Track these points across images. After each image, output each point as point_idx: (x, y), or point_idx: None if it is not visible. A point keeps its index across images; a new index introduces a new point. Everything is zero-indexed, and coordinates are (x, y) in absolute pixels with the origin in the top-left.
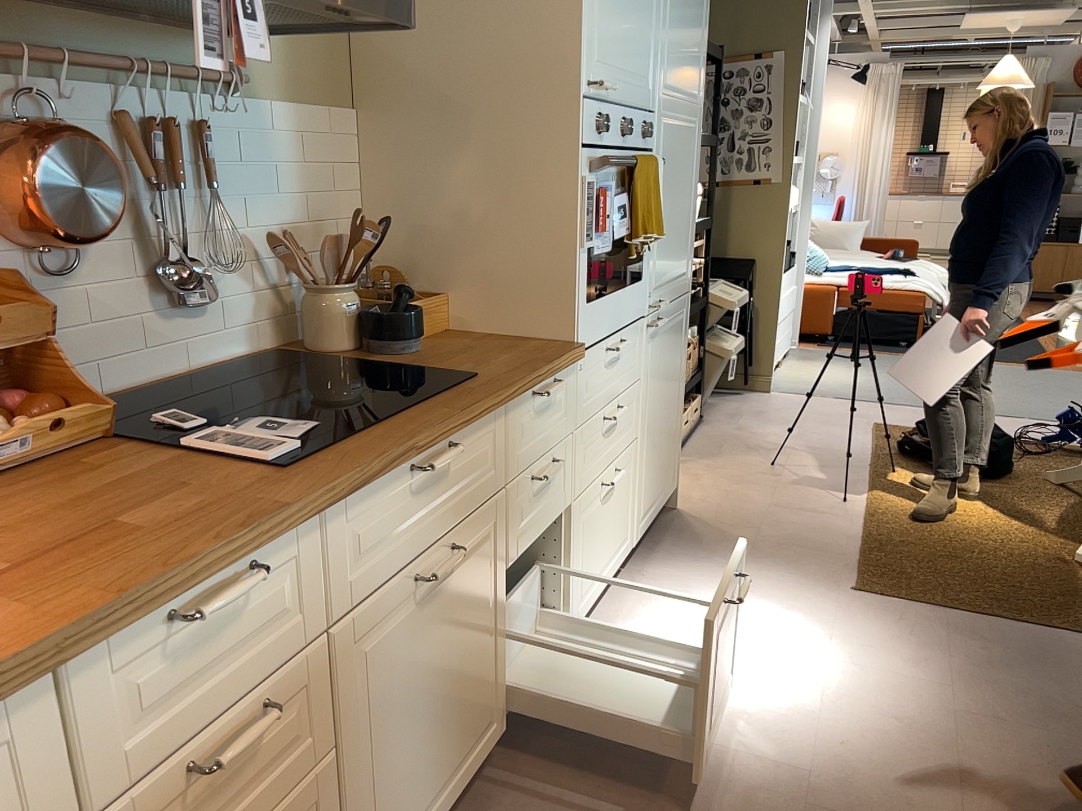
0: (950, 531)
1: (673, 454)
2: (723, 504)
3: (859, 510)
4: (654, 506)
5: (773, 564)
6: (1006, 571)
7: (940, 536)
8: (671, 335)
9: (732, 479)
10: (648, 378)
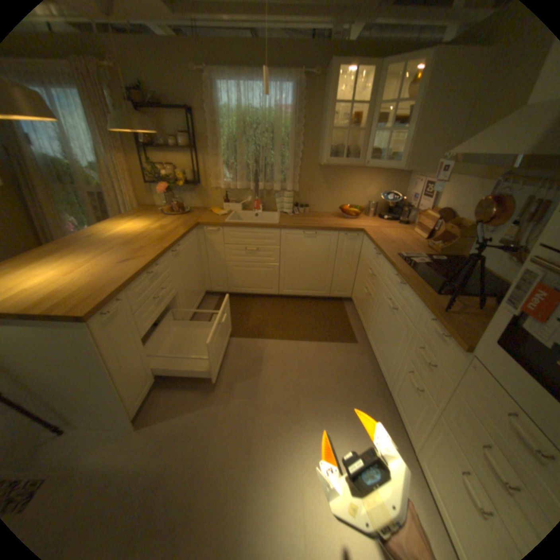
0: None
1: None
2: None
3: None
4: None
5: None
6: None
7: None
8: None
9: None
10: None
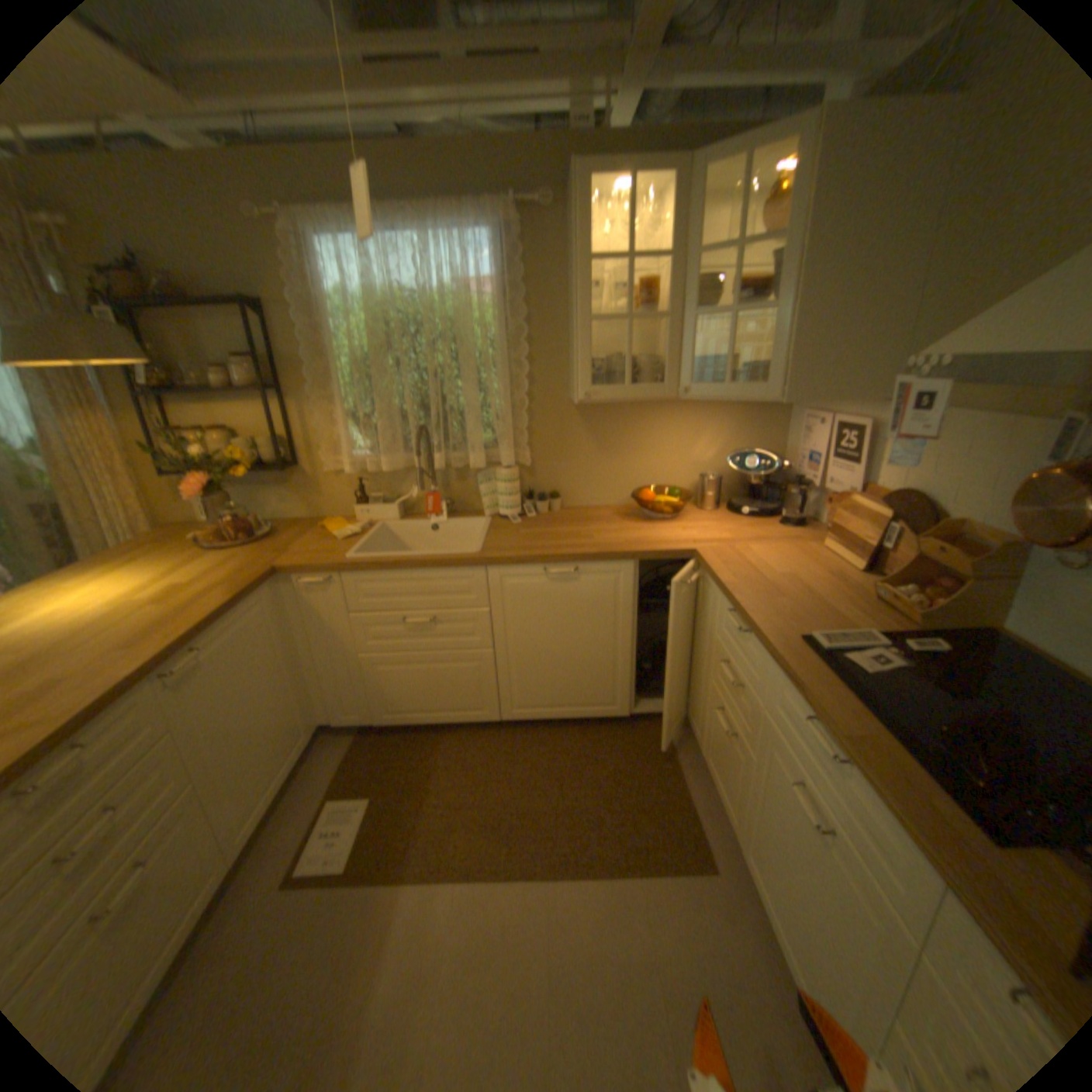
0: None
1: None
2: None
3: None
4: None
5: None
6: None
7: None
8: None
9: None
10: None
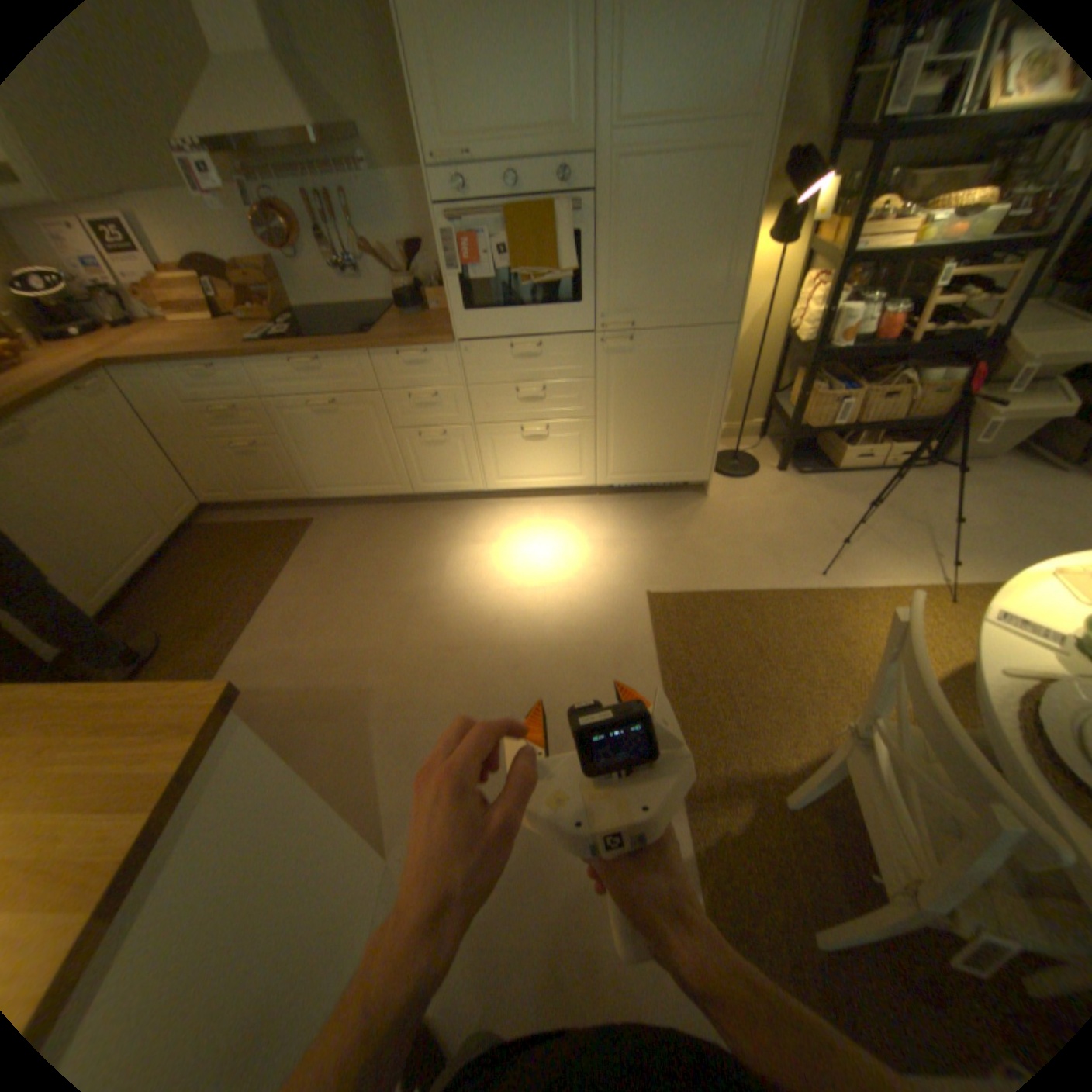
0: (824, 651)
1: (689, 454)
2: (737, 515)
3: (810, 588)
4: (642, 476)
5: (656, 552)
6: (765, 691)
7: (804, 643)
8: (668, 357)
9: (796, 510)
10: (610, 382)
